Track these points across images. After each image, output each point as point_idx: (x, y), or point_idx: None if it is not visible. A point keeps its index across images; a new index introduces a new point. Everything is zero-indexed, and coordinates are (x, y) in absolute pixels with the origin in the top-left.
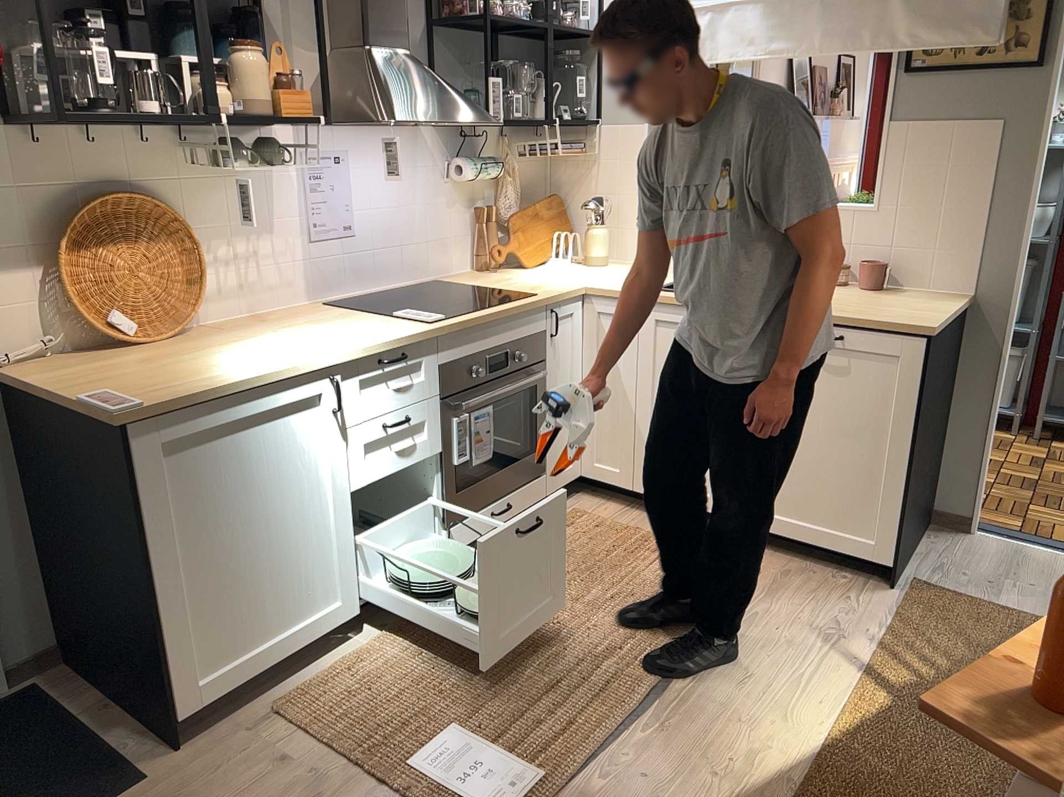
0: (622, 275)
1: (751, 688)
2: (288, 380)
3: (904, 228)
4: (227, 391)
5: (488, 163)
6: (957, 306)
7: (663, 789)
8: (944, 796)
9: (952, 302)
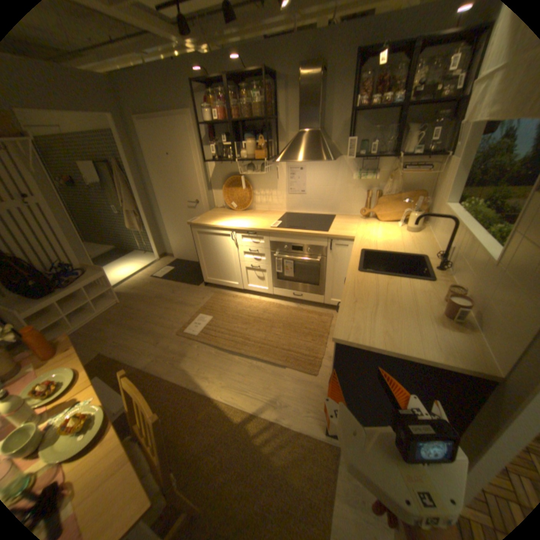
0: (393, 239)
1: (236, 377)
2: (220, 228)
3: (502, 292)
4: (206, 226)
5: (367, 173)
6: (430, 361)
7: (193, 359)
8: (186, 434)
9: (447, 360)
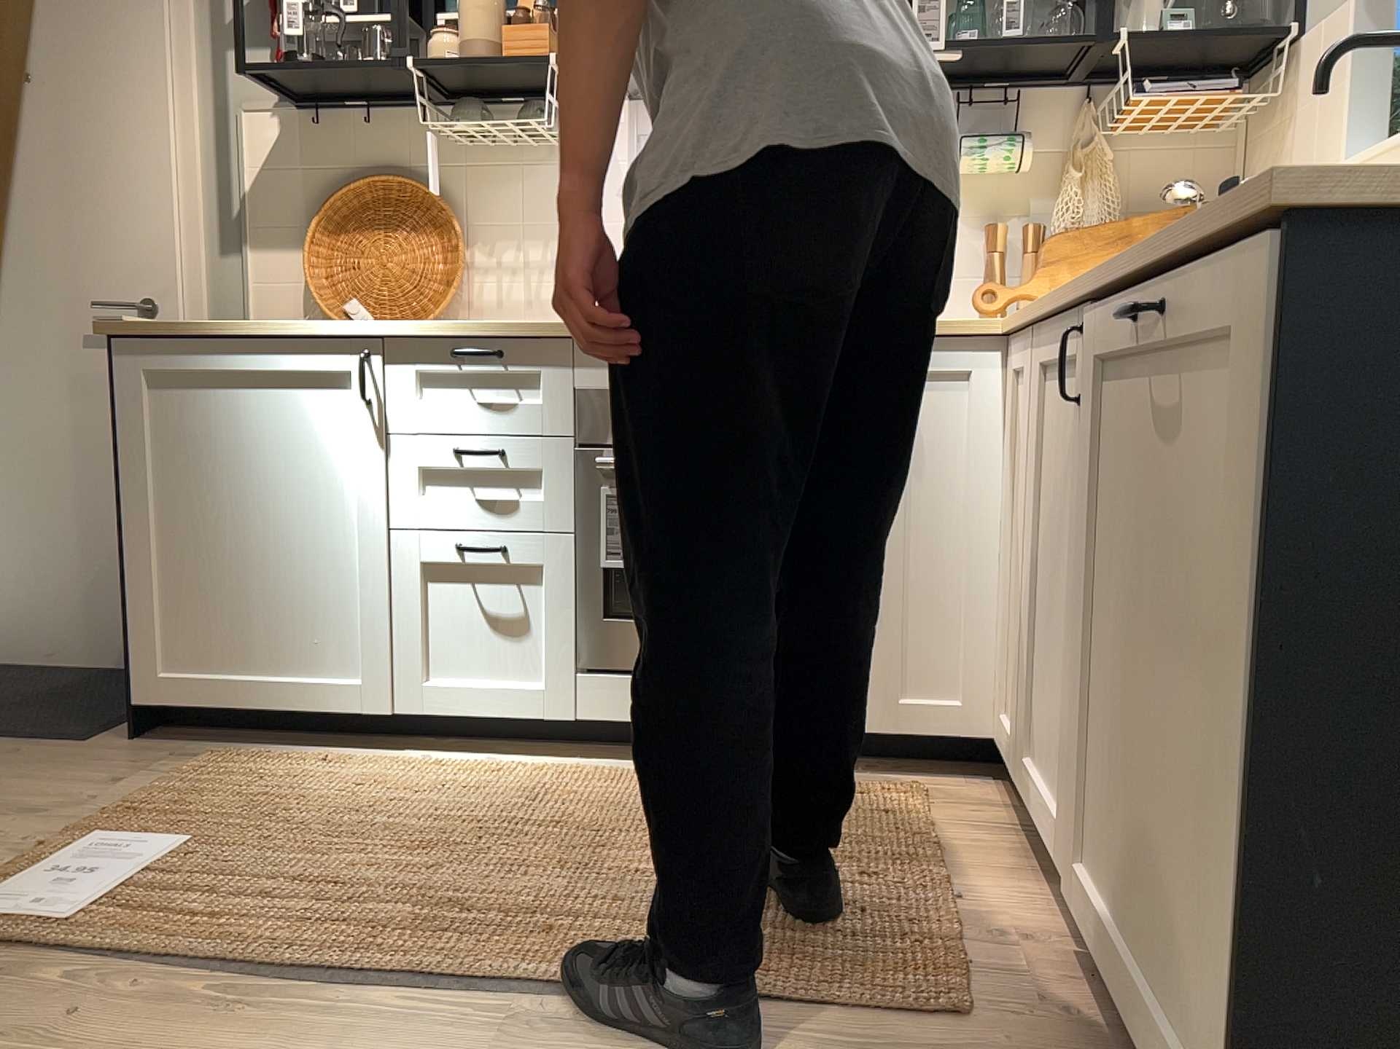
0: None
1: None
2: (299, 339)
3: None
4: (214, 330)
5: (984, 139)
6: None
7: None
8: None
9: None
